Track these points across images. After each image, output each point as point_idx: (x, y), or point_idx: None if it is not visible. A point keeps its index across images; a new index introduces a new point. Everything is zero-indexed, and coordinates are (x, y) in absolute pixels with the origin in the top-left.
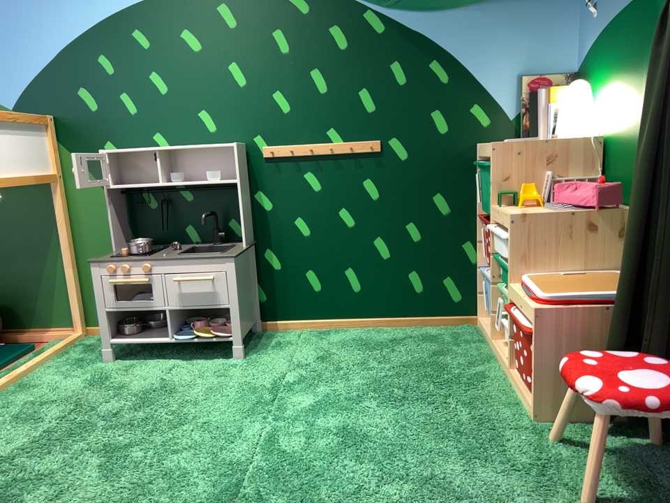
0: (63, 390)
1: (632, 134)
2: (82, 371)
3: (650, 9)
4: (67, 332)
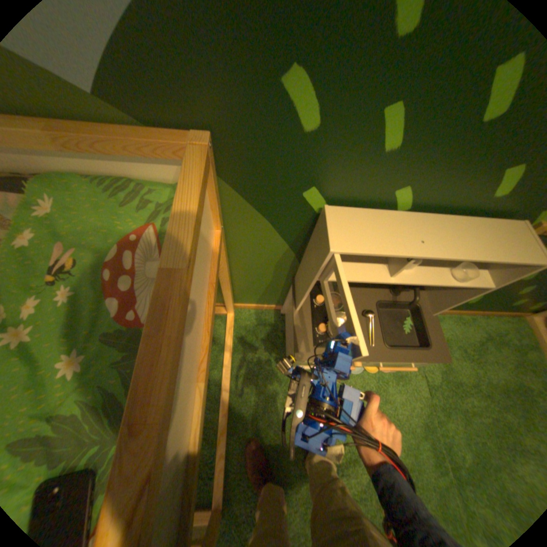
0: (277, 423)
1: None
2: (271, 386)
3: None
4: (218, 308)
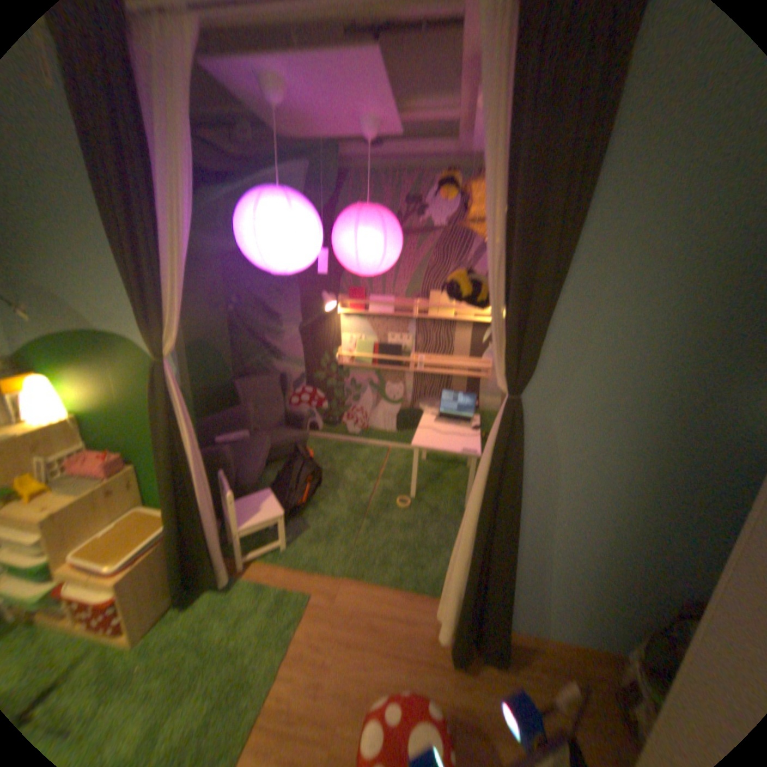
0: None
1: (110, 421)
2: None
3: (105, 345)
4: None
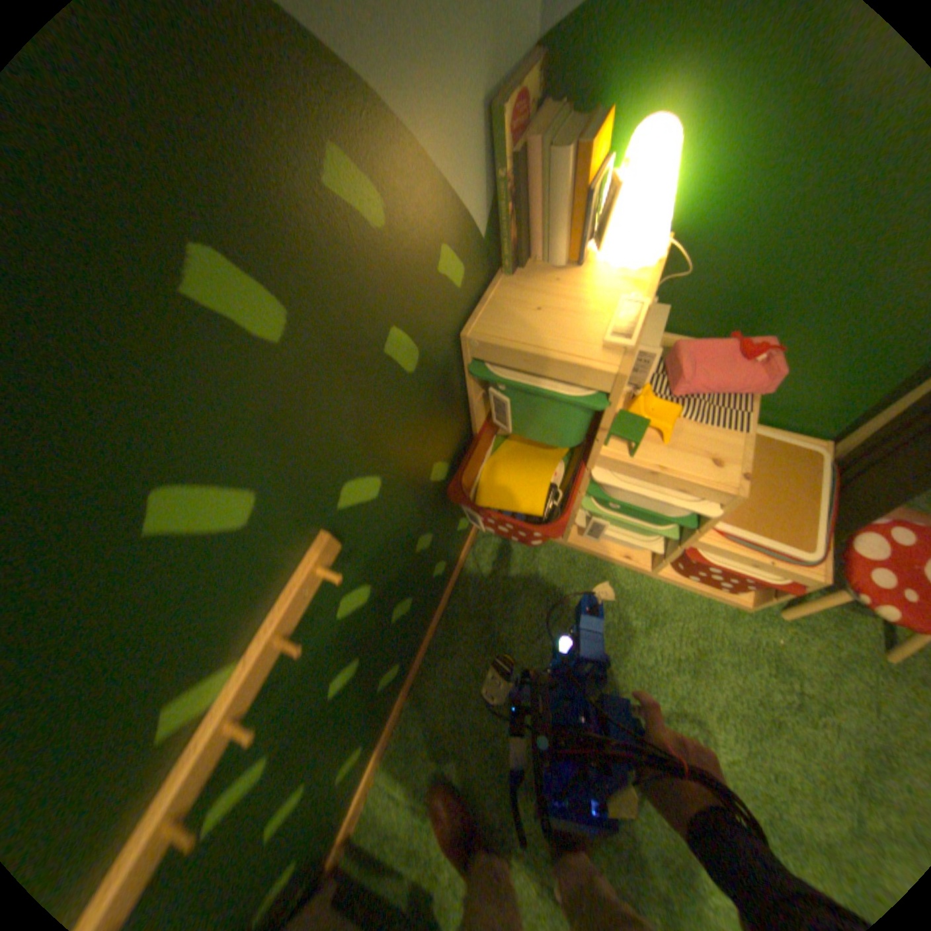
0: None
1: (783, 245)
2: None
3: None
4: None
